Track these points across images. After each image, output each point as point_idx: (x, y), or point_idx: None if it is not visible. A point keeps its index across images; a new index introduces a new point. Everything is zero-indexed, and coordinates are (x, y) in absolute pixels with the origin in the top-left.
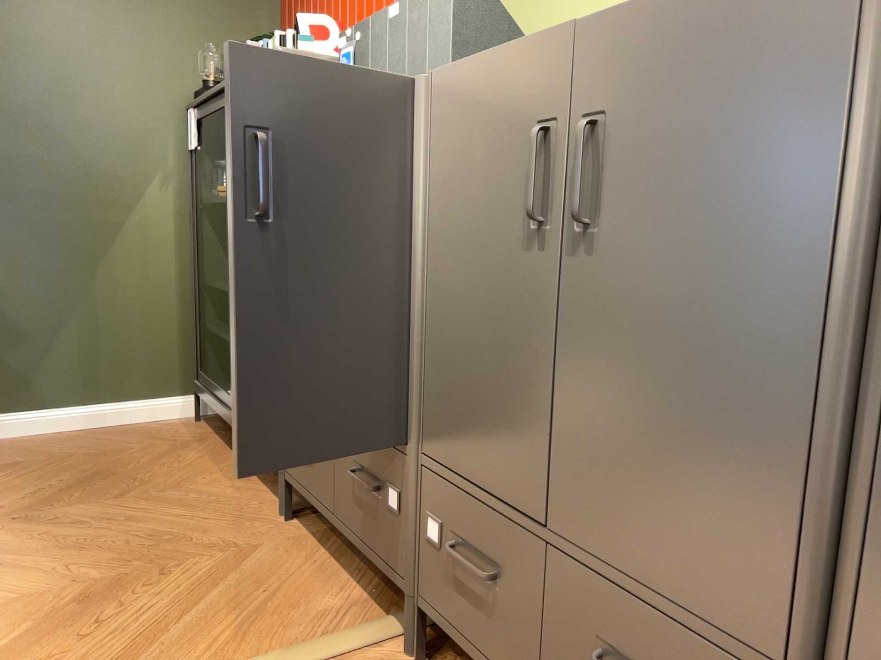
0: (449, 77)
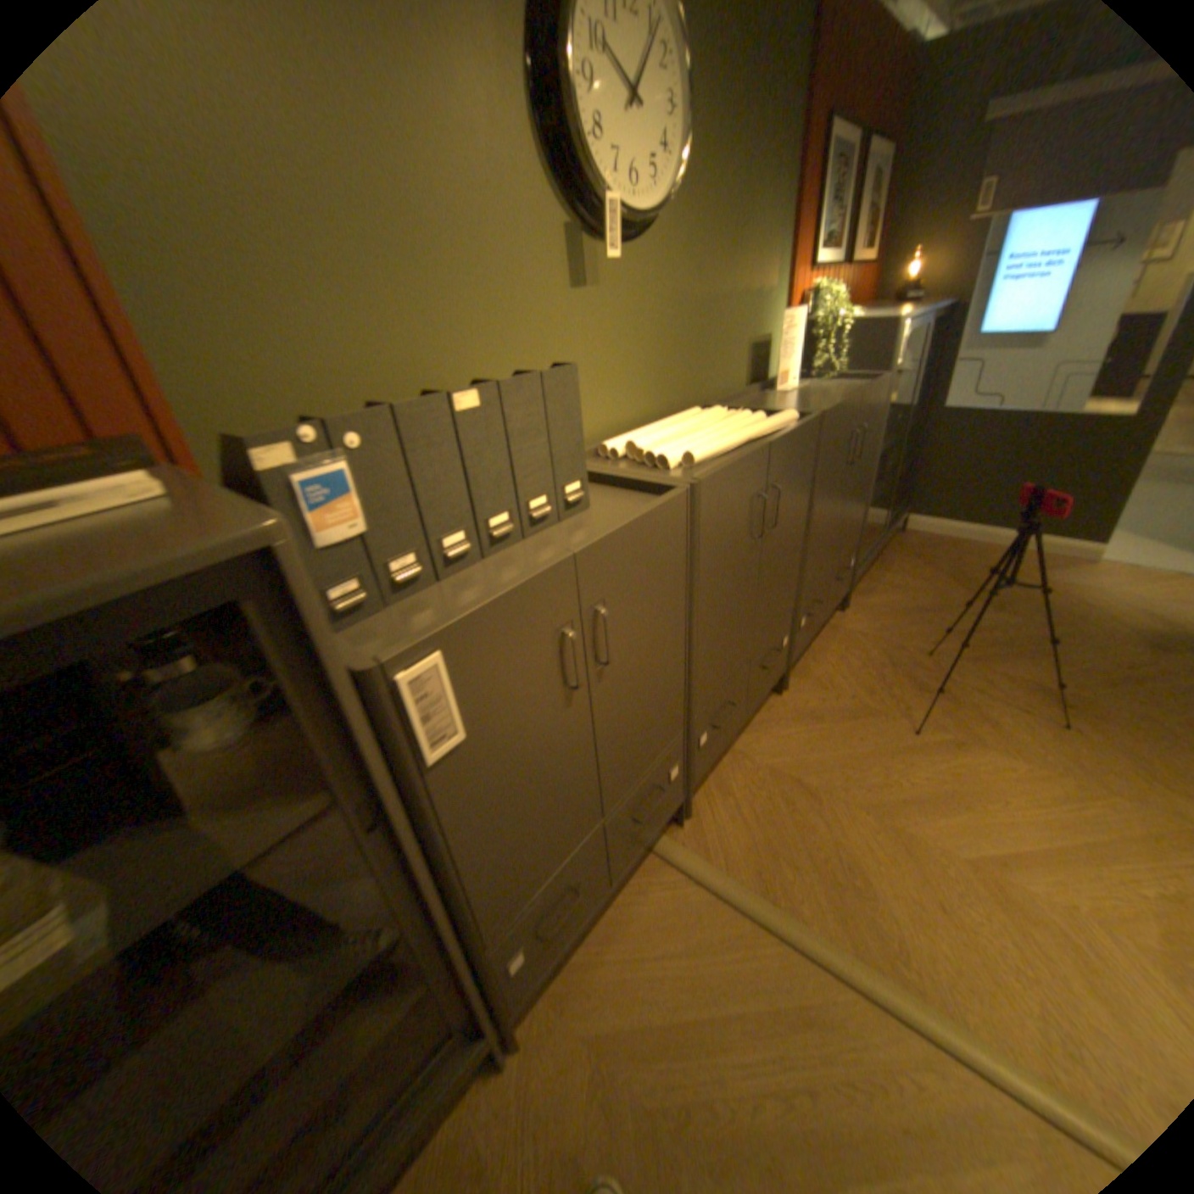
0: (713, 481)
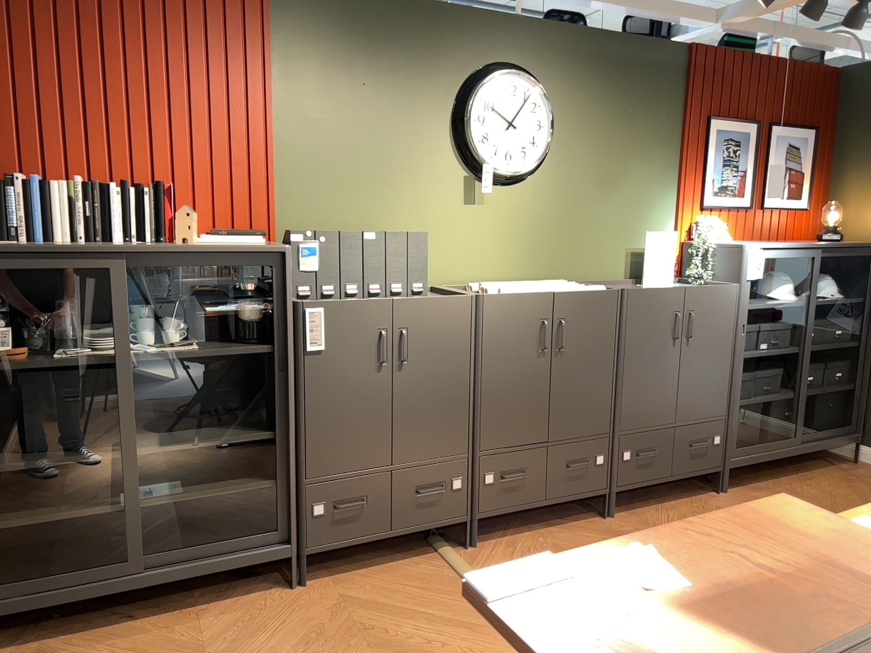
0: (496, 298)
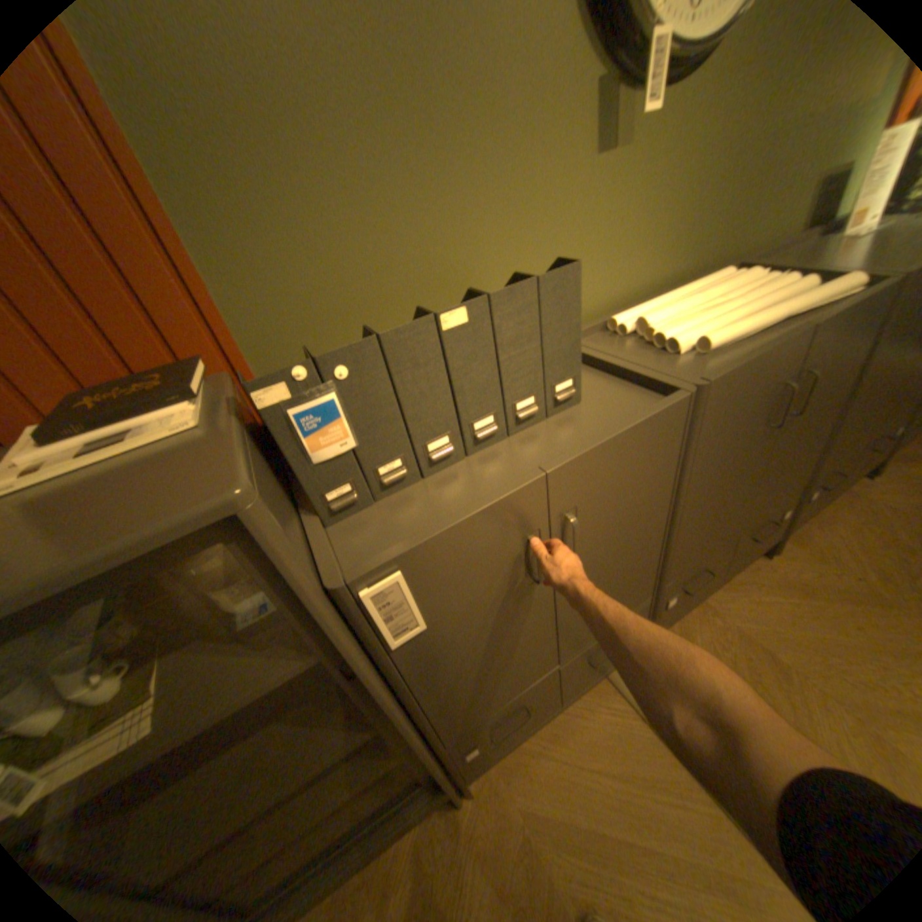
0: (727, 379)
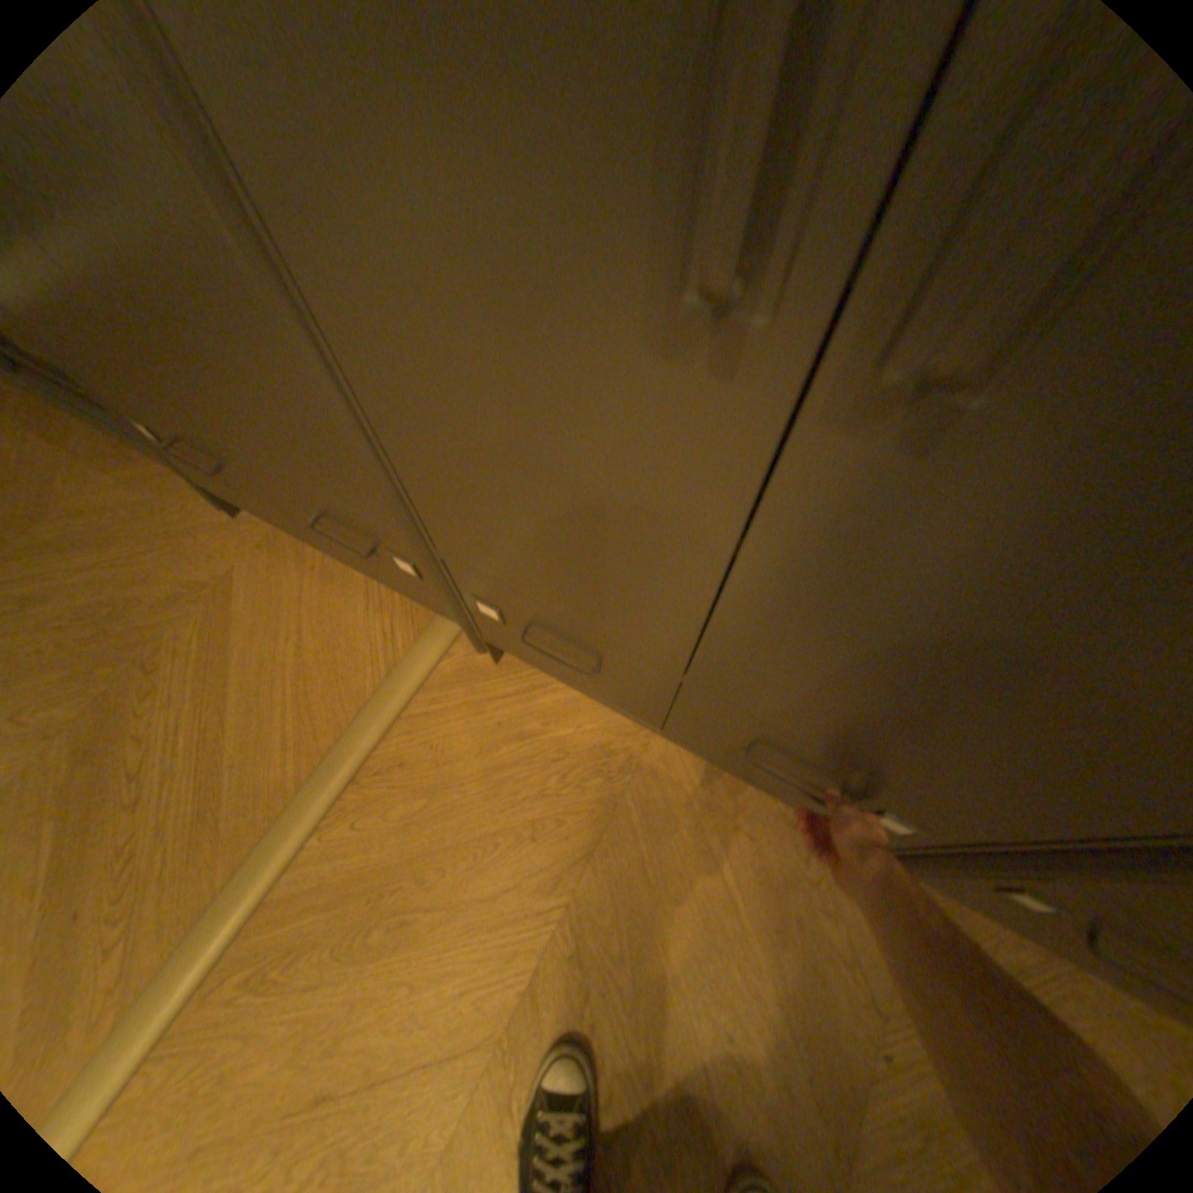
0: None
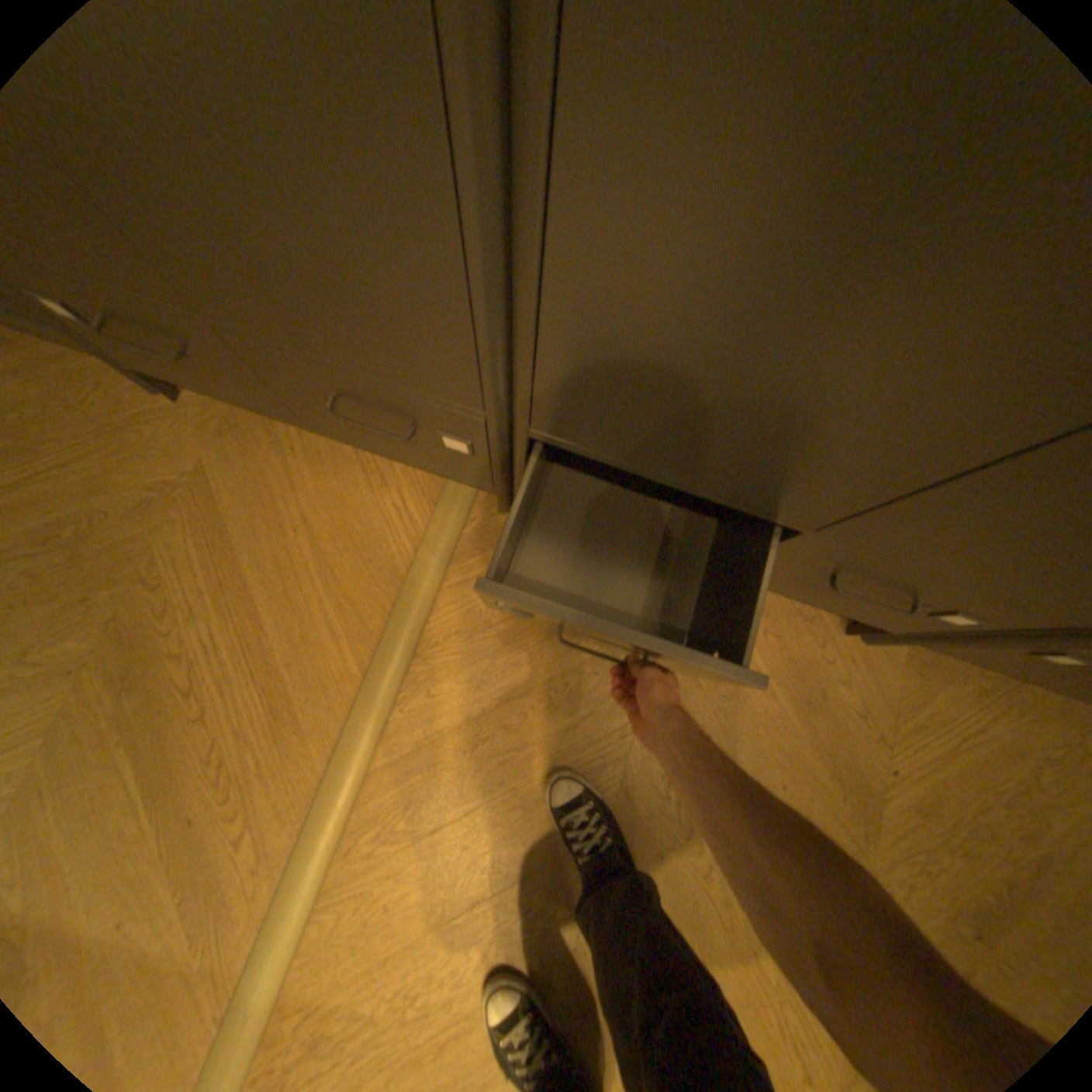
0: None
